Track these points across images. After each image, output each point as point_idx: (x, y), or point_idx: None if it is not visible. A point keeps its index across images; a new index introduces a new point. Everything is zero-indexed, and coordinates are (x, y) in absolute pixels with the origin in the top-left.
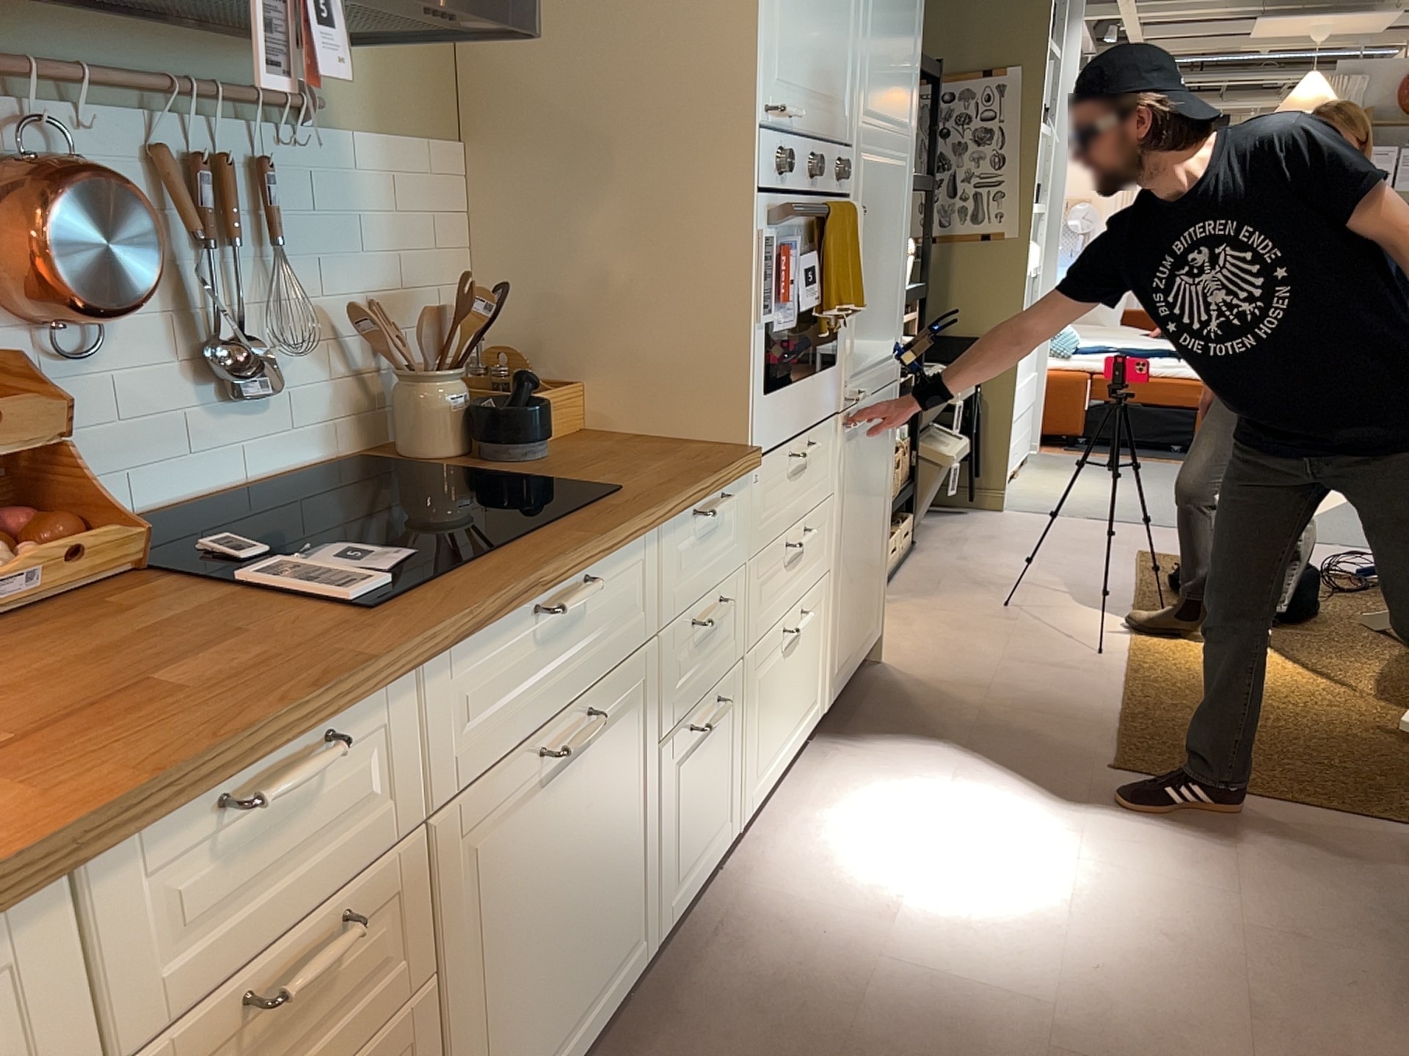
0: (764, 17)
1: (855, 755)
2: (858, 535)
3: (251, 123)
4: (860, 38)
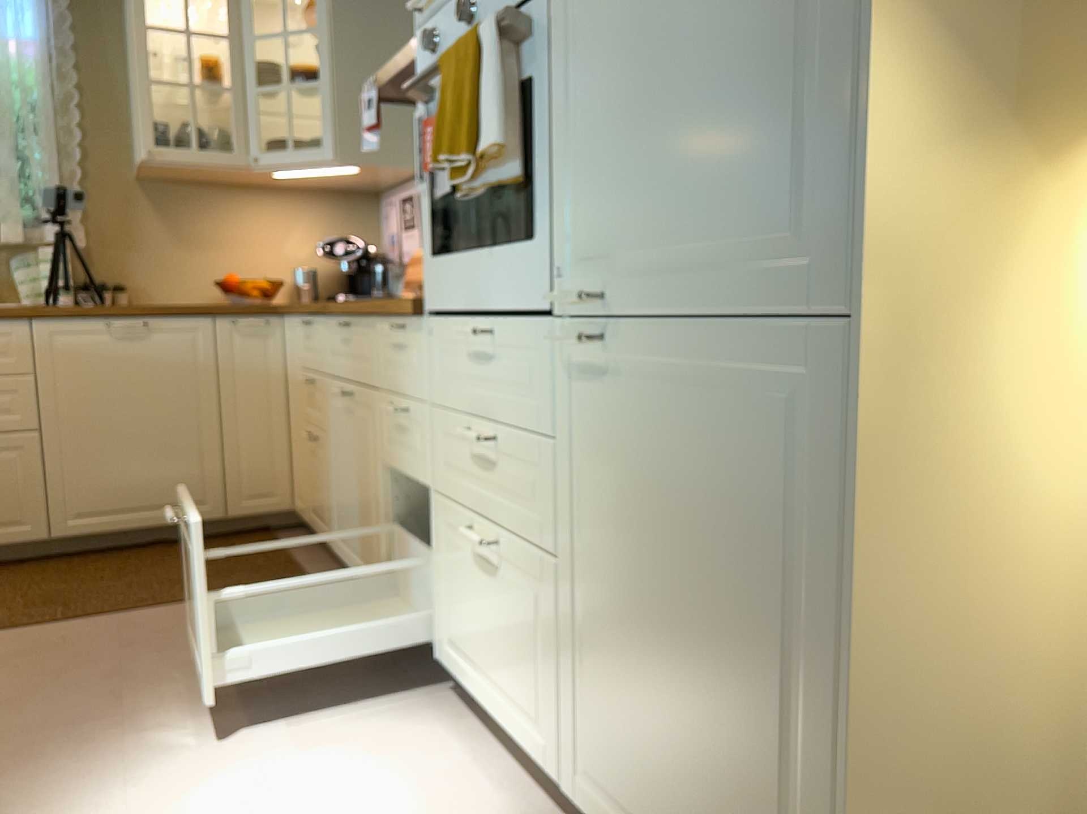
0: None
1: None
2: (640, 590)
3: None
4: None
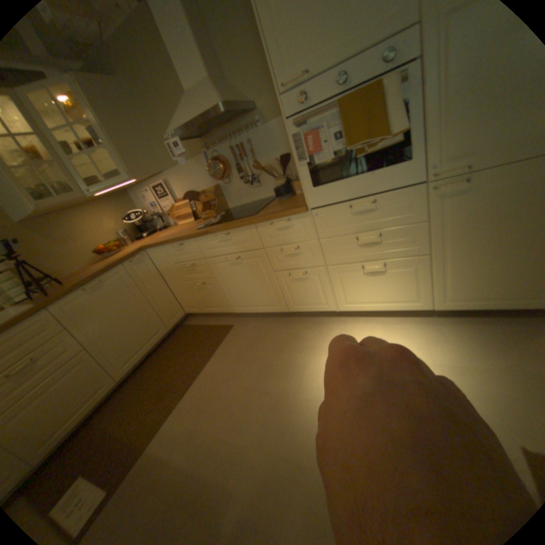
0: (267, 49)
1: (434, 332)
2: (483, 244)
3: (246, 132)
4: None
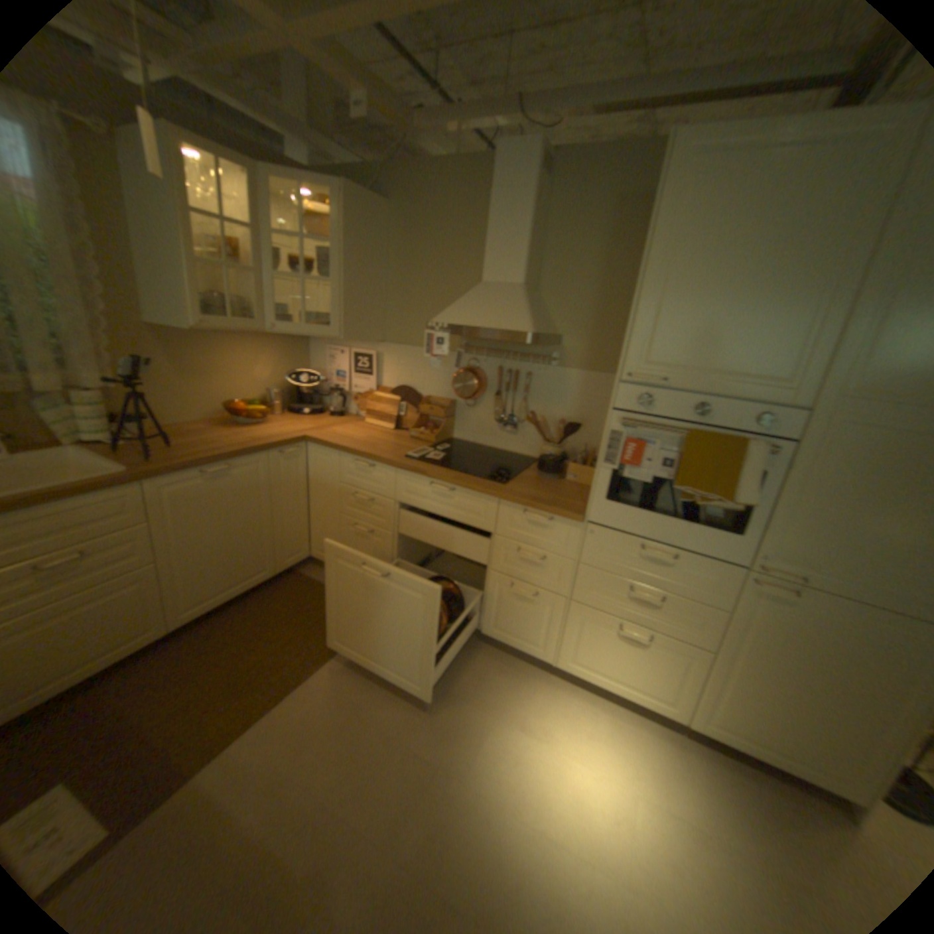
0: (630, 331)
1: (679, 760)
2: (785, 674)
3: (530, 363)
4: (842, 333)
